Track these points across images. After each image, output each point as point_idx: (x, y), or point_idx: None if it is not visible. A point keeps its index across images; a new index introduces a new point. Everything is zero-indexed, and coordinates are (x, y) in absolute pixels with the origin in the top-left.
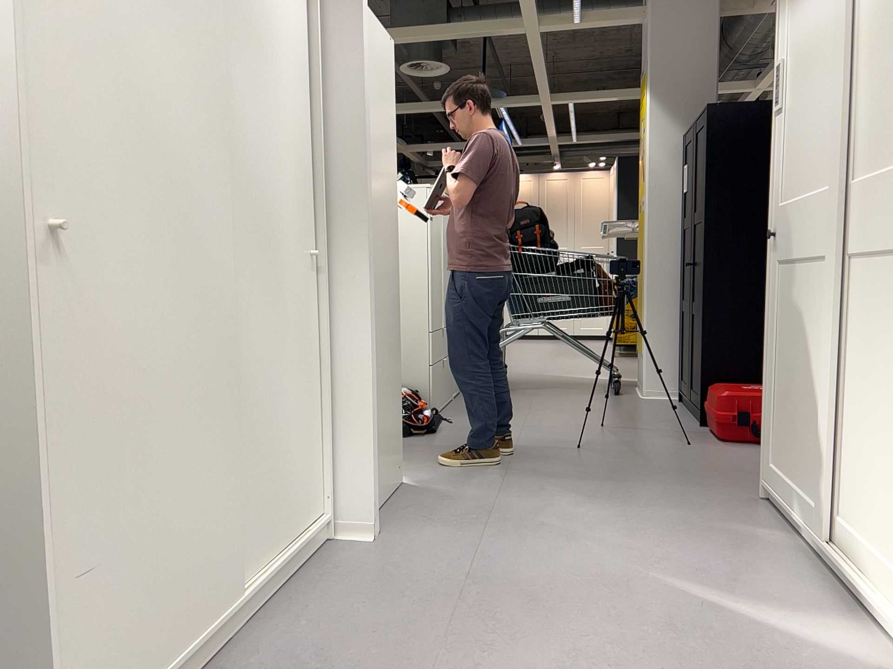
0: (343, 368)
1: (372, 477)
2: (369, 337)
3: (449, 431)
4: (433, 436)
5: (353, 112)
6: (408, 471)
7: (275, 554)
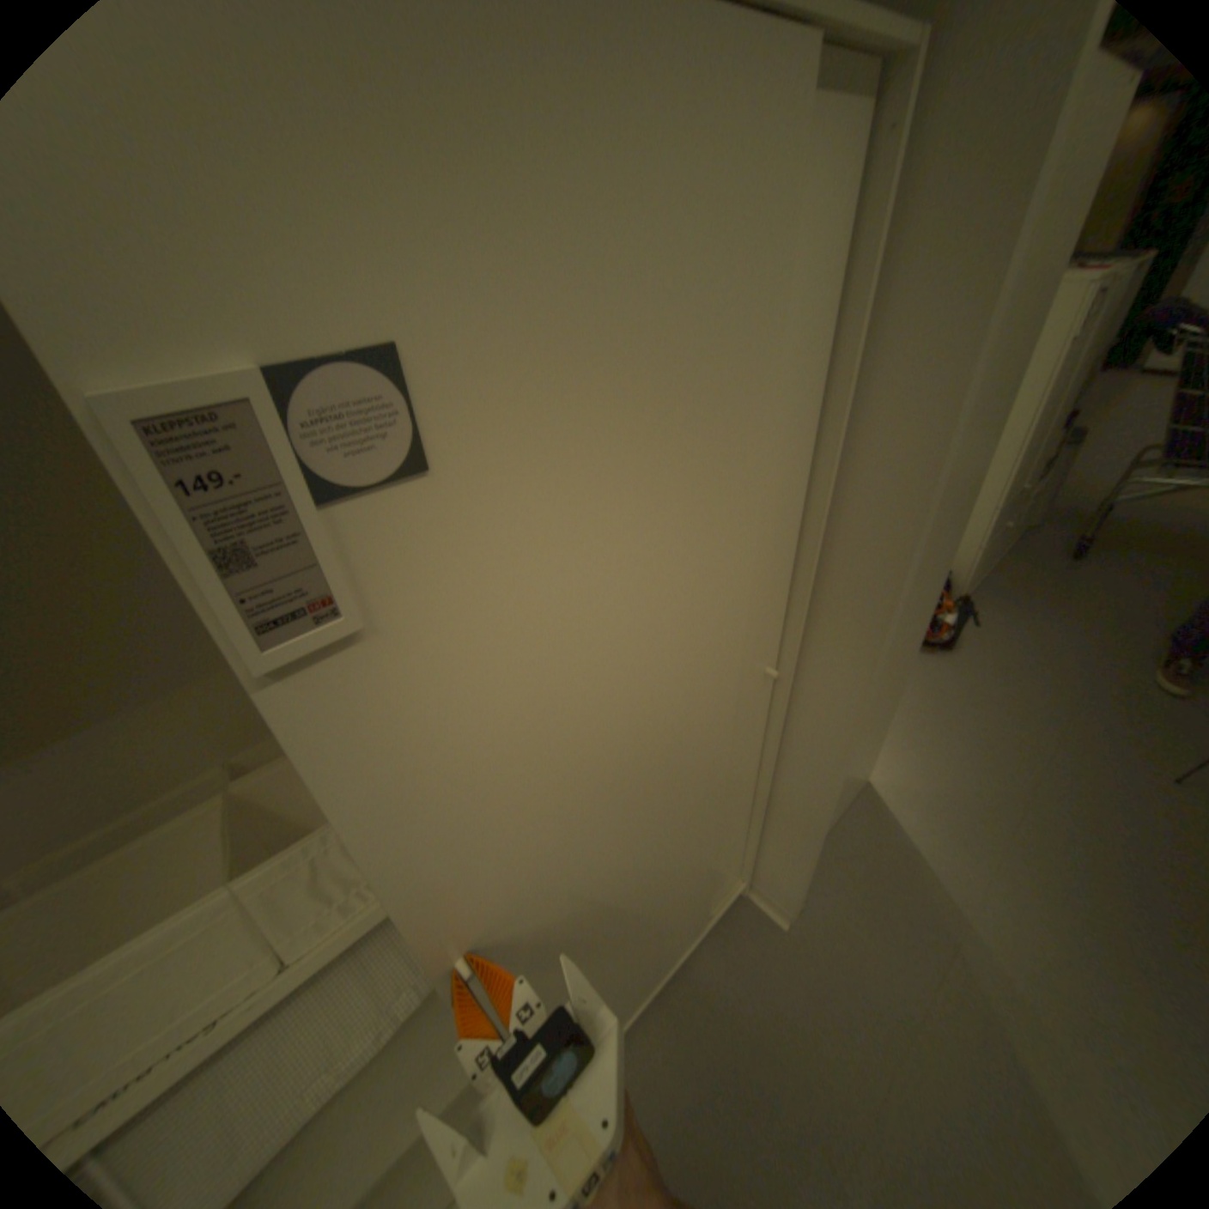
0: (790, 787)
1: (800, 891)
2: (835, 783)
3: (974, 652)
4: (947, 661)
5: (914, 448)
6: (886, 752)
7: (654, 981)
